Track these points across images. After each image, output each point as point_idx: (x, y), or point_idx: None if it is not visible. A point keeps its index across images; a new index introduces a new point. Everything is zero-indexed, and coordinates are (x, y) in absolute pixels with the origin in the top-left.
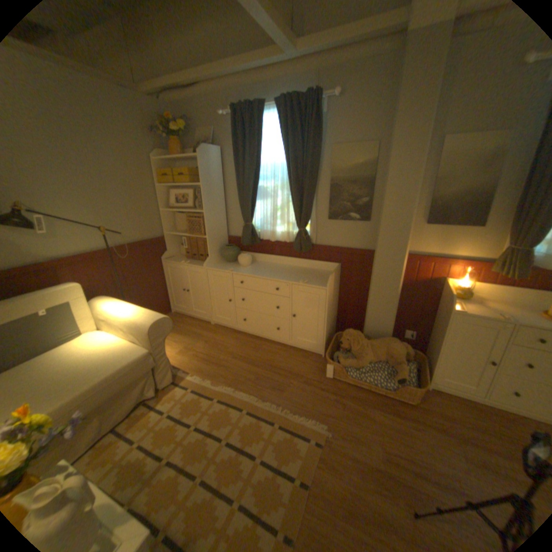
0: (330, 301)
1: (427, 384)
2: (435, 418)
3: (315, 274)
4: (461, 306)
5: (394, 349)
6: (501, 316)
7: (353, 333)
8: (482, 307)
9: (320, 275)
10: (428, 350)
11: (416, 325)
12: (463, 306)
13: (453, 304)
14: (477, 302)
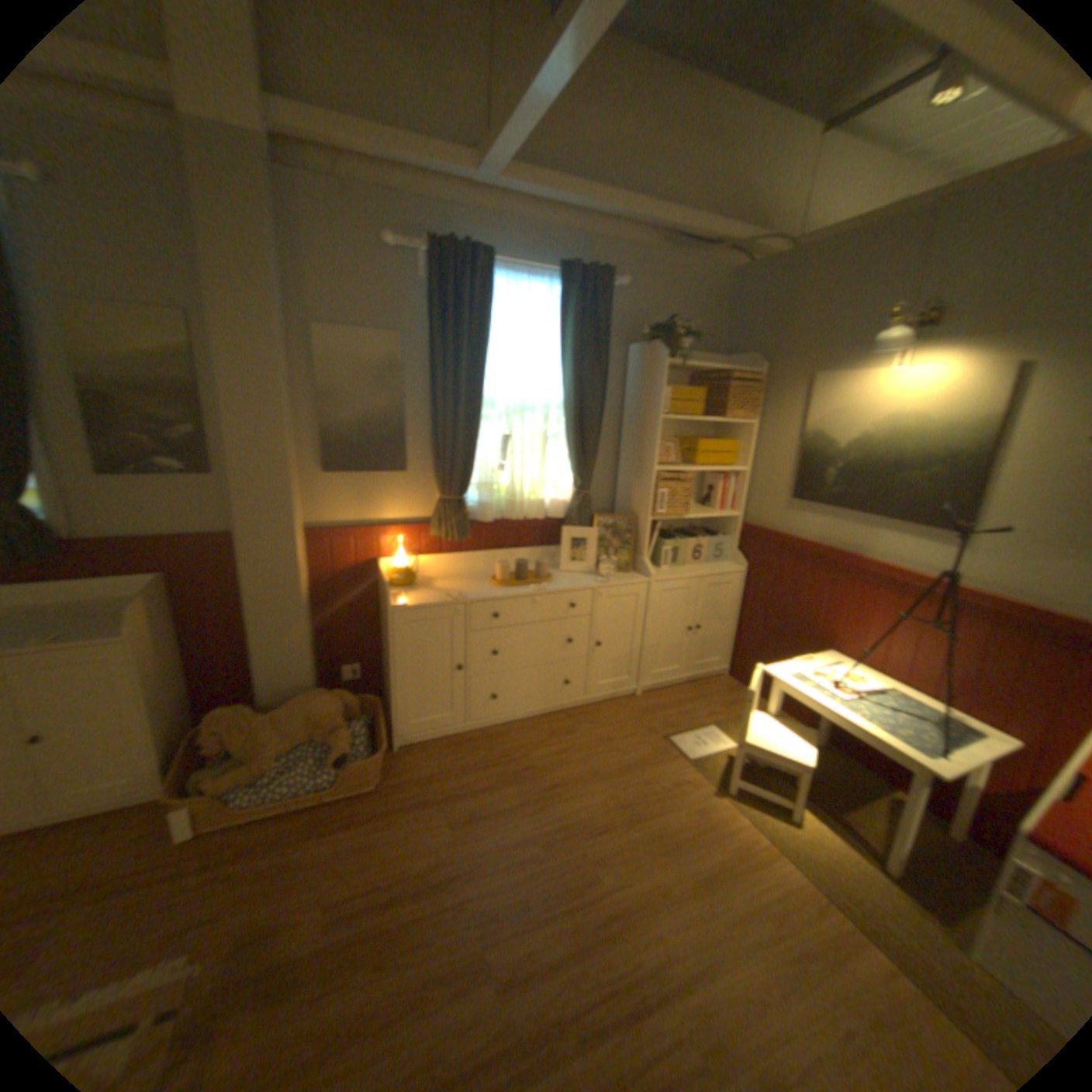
0: (145, 666)
1: (382, 743)
2: (404, 791)
3: (86, 614)
4: (399, 599)
5: (317, 711)
6: (448, 597)
7: (223, 715)
8: (426, 592)
9: (102, 612)
10: (383, 687)
11: (352, 652)
12: (402, 597)
13: (385, 598)
14: (422, 585)
